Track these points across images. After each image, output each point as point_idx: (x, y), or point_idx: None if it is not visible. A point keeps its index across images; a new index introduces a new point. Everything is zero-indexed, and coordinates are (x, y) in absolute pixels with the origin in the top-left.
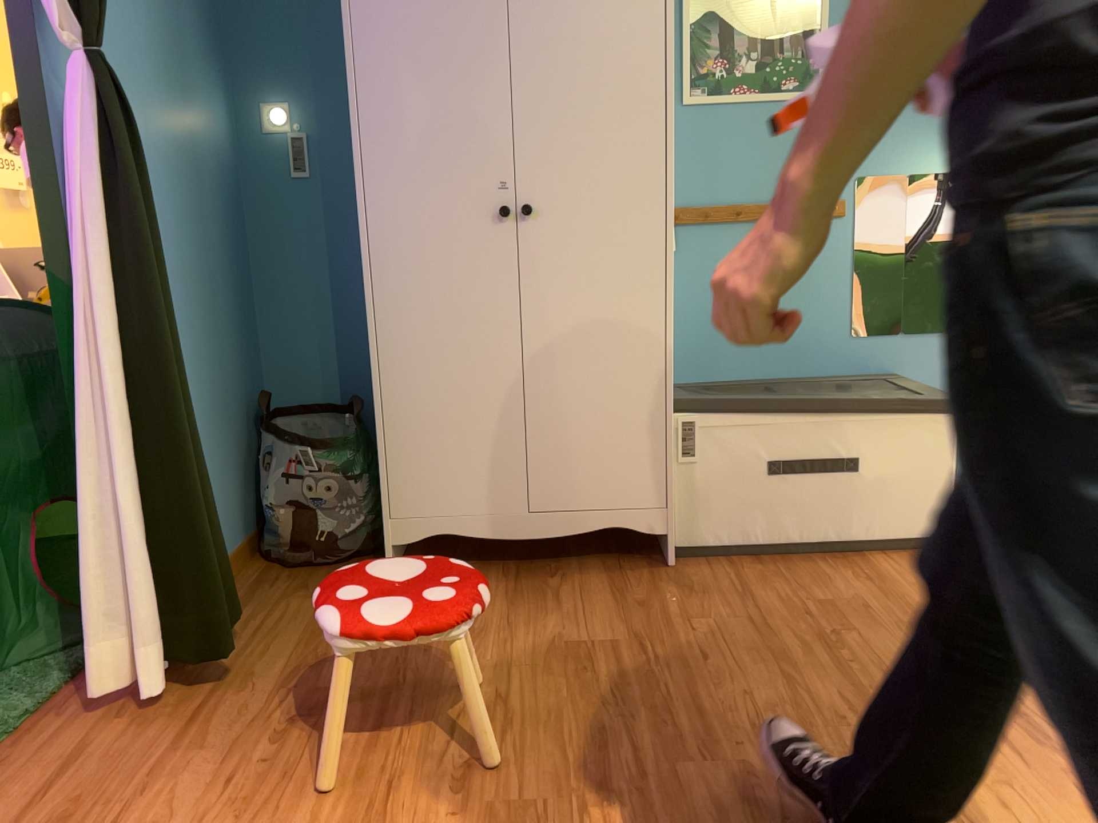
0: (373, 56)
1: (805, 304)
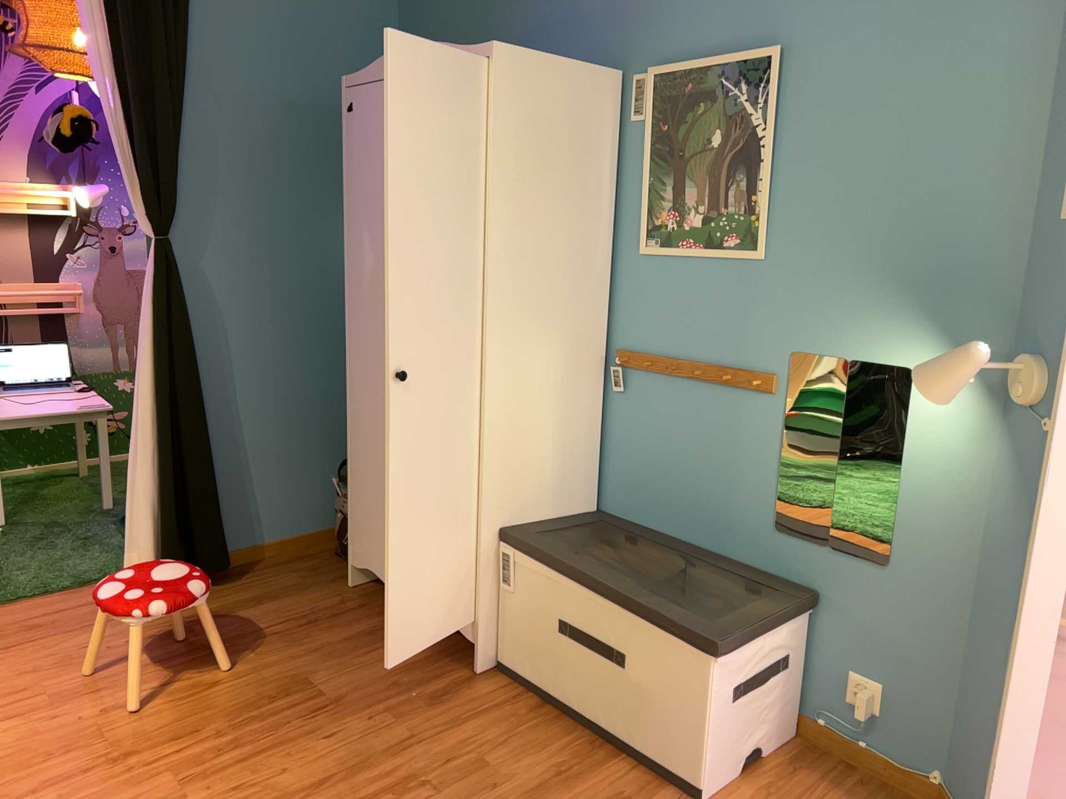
0: (354, 219)
1: (732, 479)
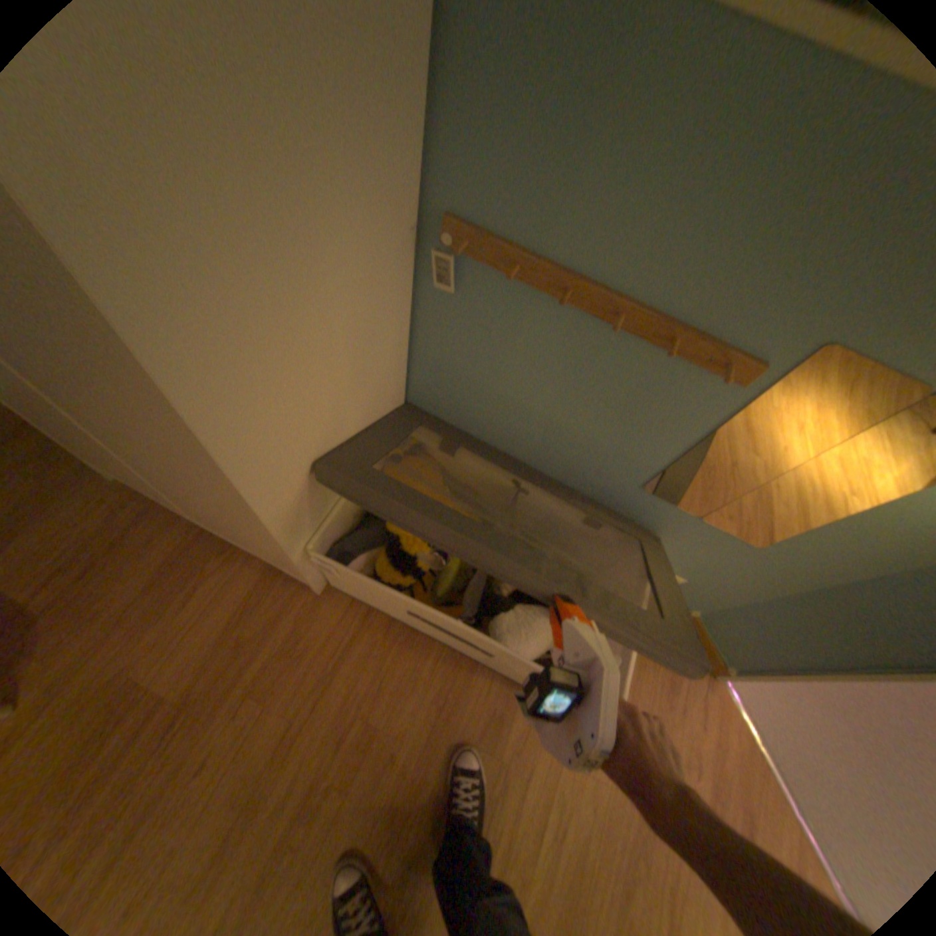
0: None
1: (608, 439)
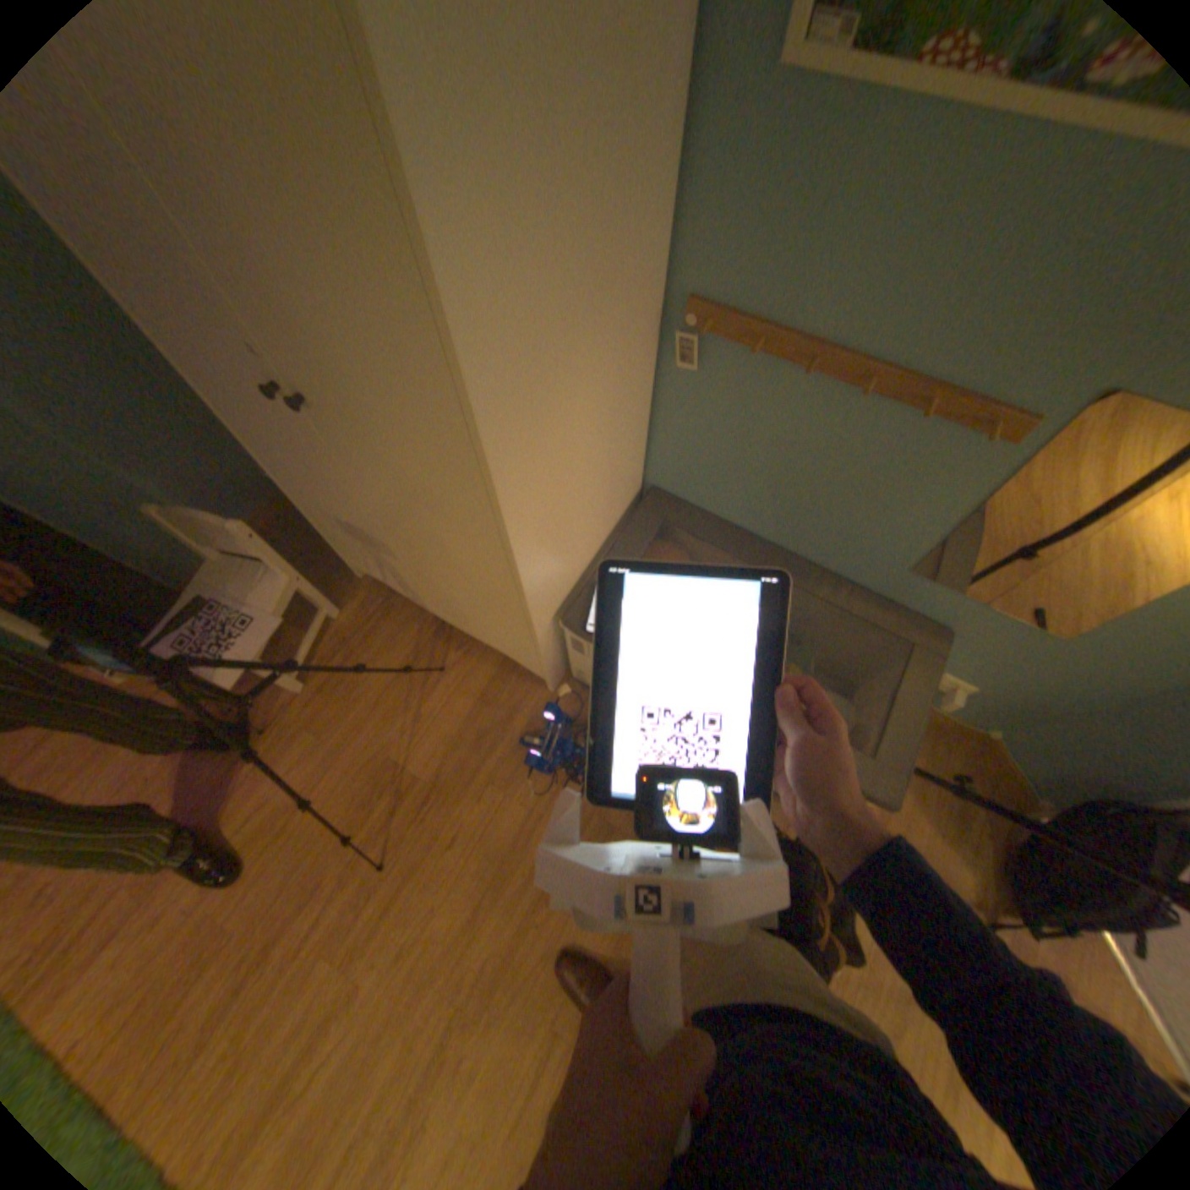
0: None
1: (868, 516)
